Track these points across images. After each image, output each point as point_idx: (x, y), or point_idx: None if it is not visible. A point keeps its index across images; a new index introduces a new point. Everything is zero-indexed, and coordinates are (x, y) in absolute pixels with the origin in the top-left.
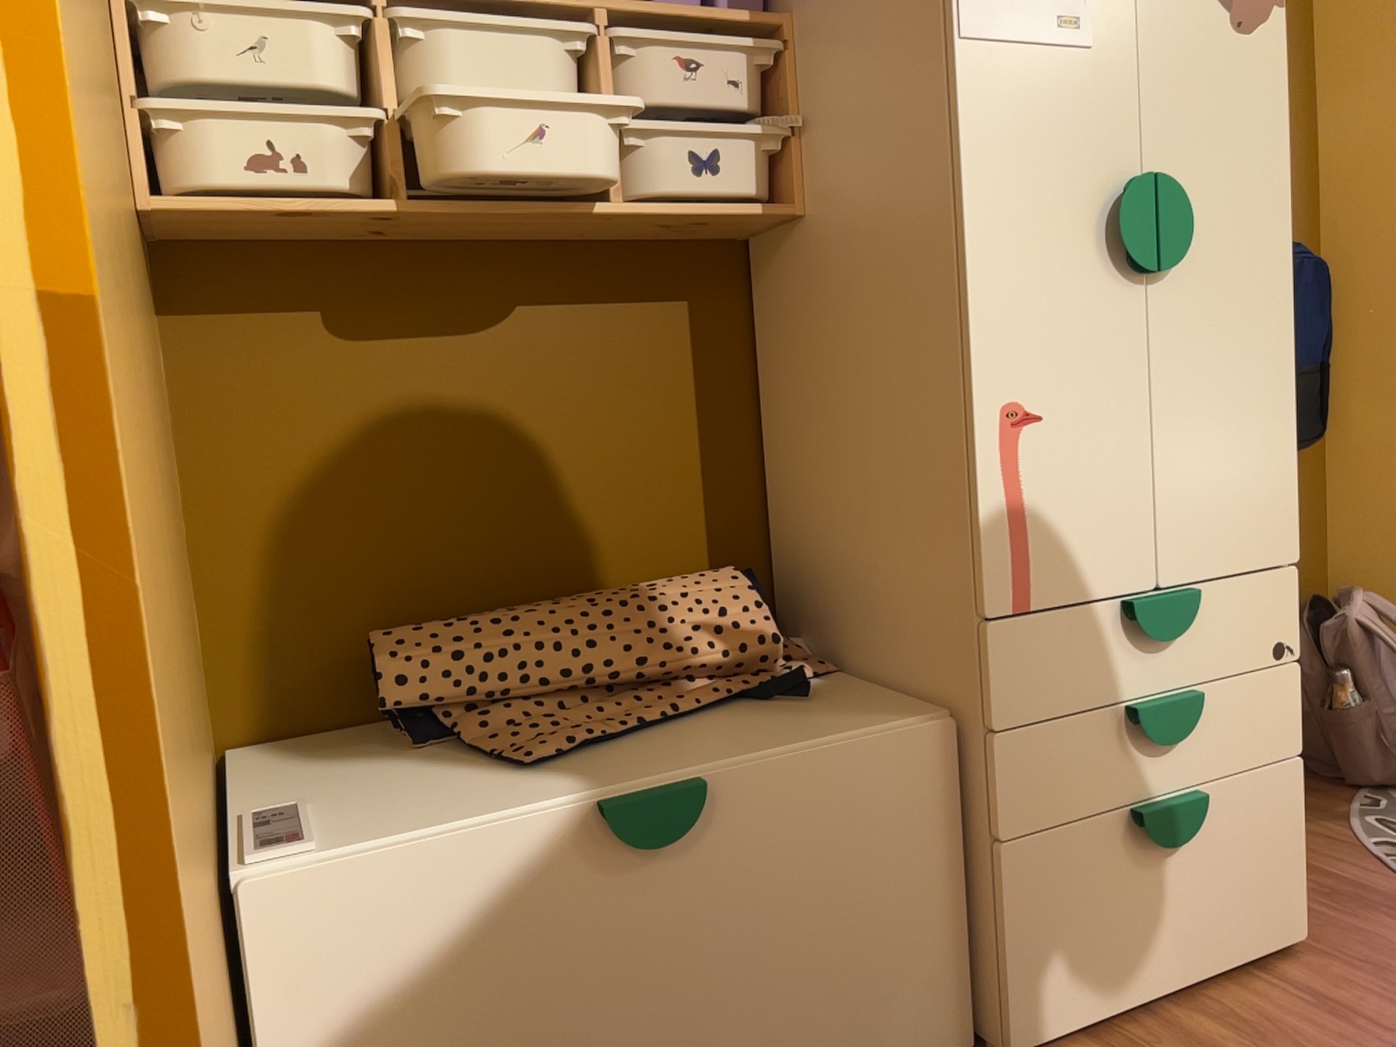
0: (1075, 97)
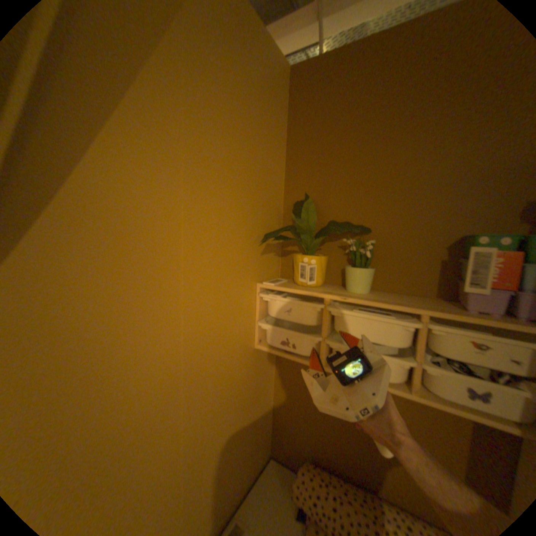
0: None
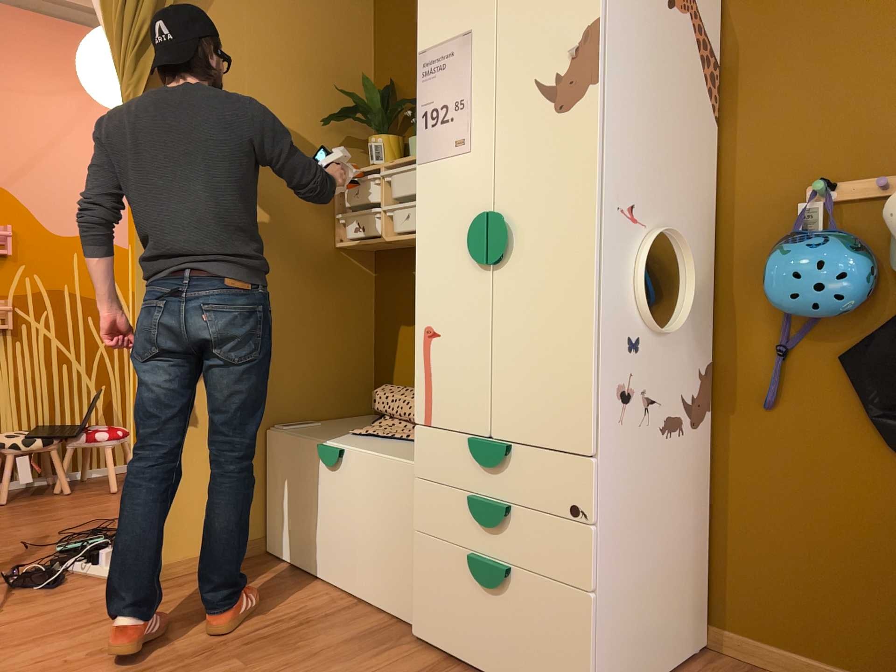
0: (461, 177)
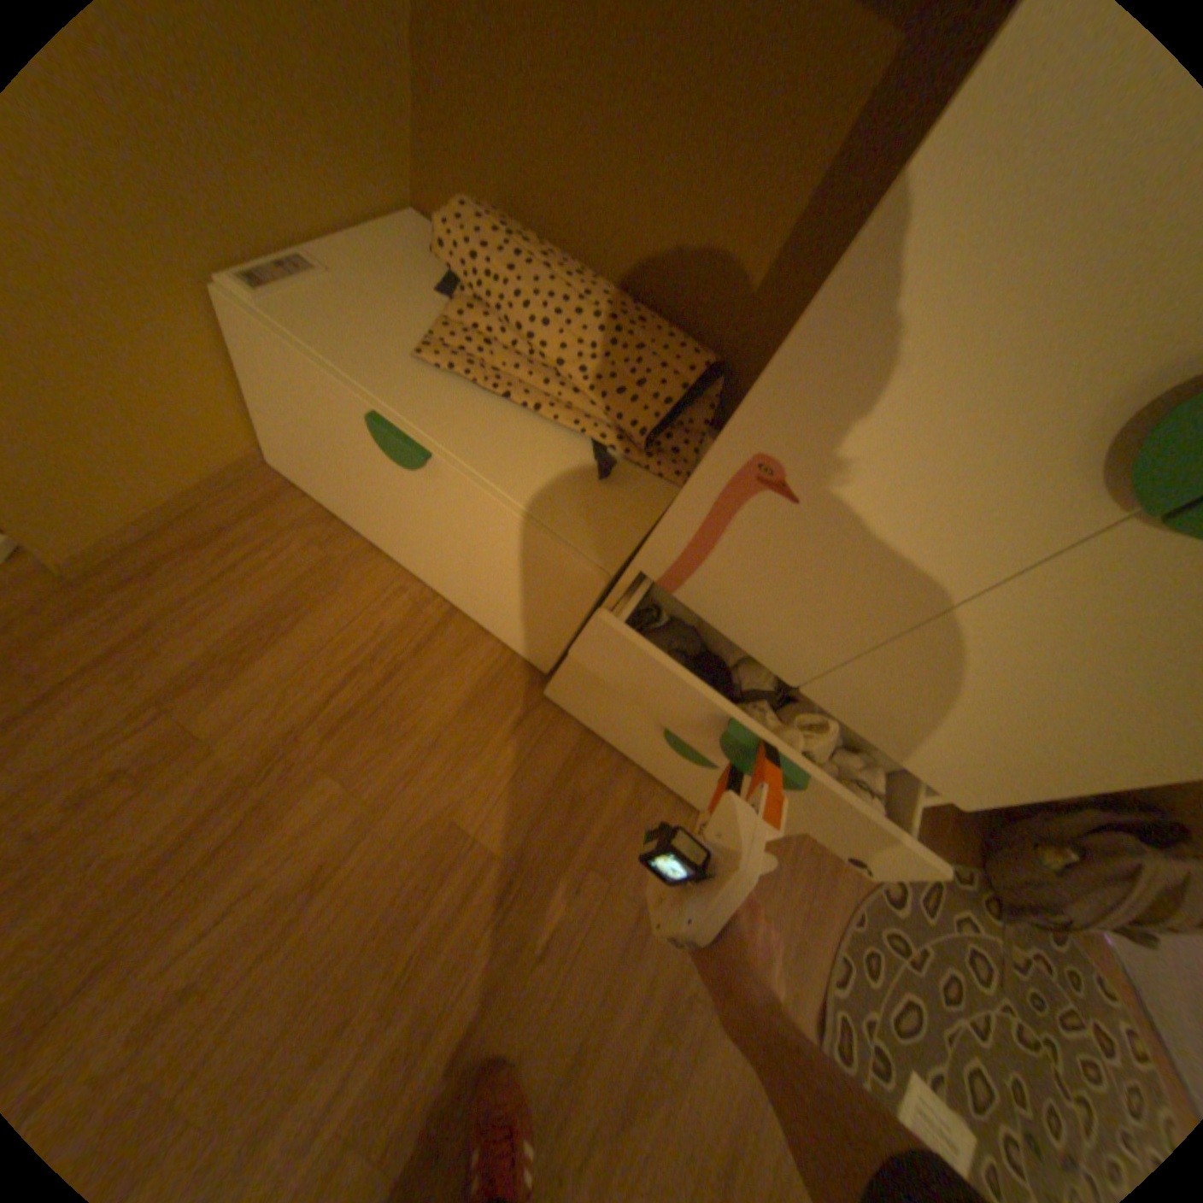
0: None
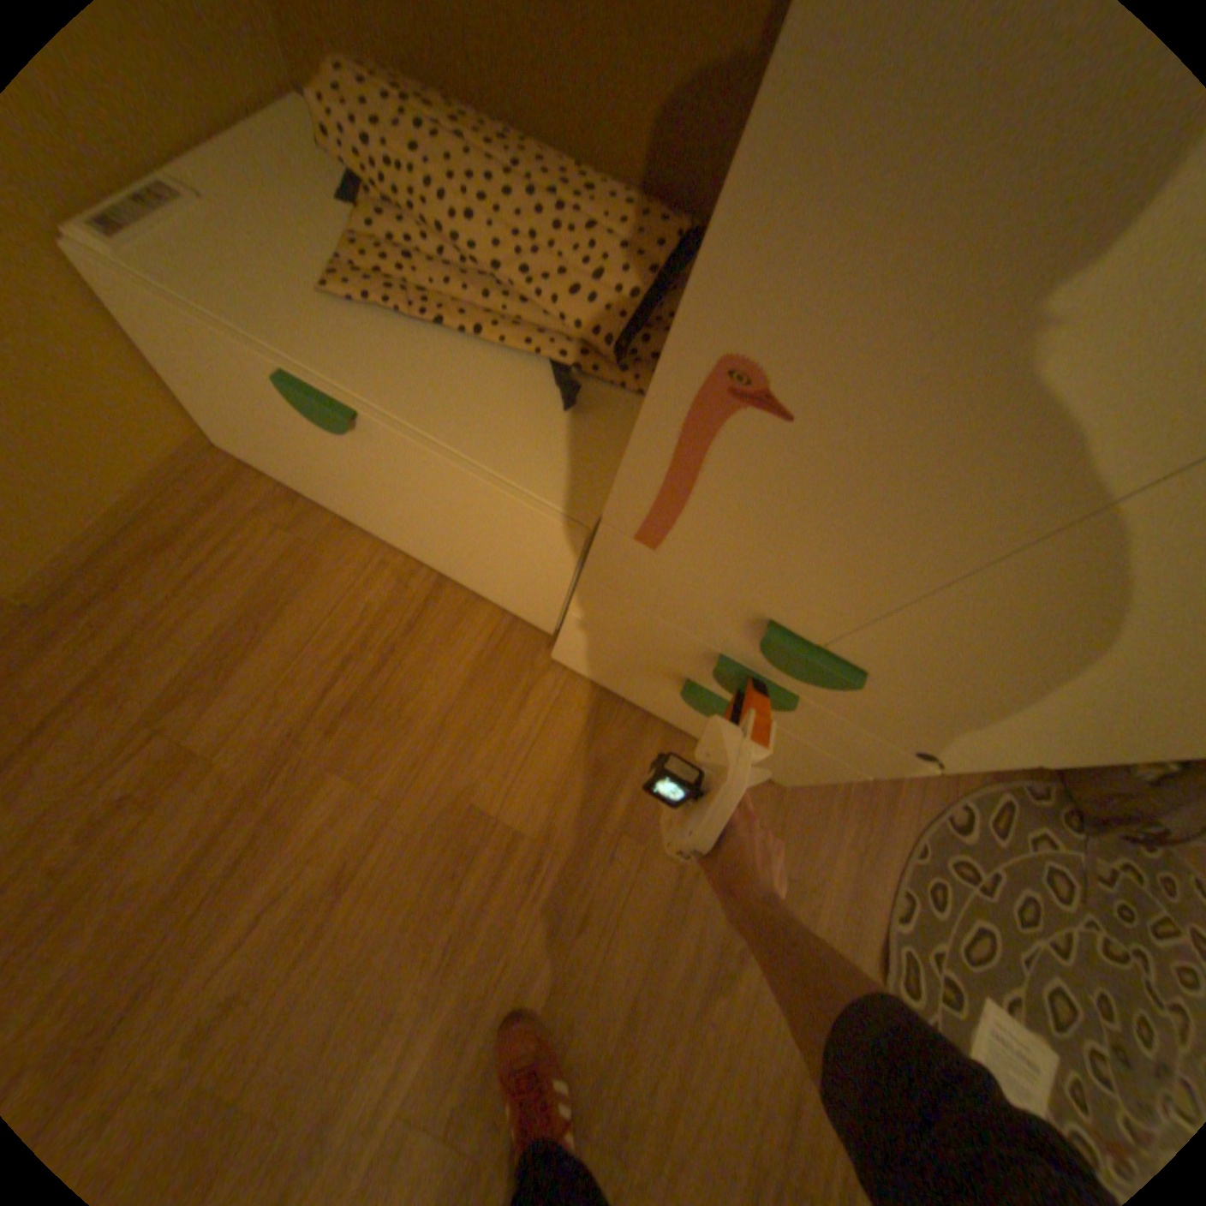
0: None
